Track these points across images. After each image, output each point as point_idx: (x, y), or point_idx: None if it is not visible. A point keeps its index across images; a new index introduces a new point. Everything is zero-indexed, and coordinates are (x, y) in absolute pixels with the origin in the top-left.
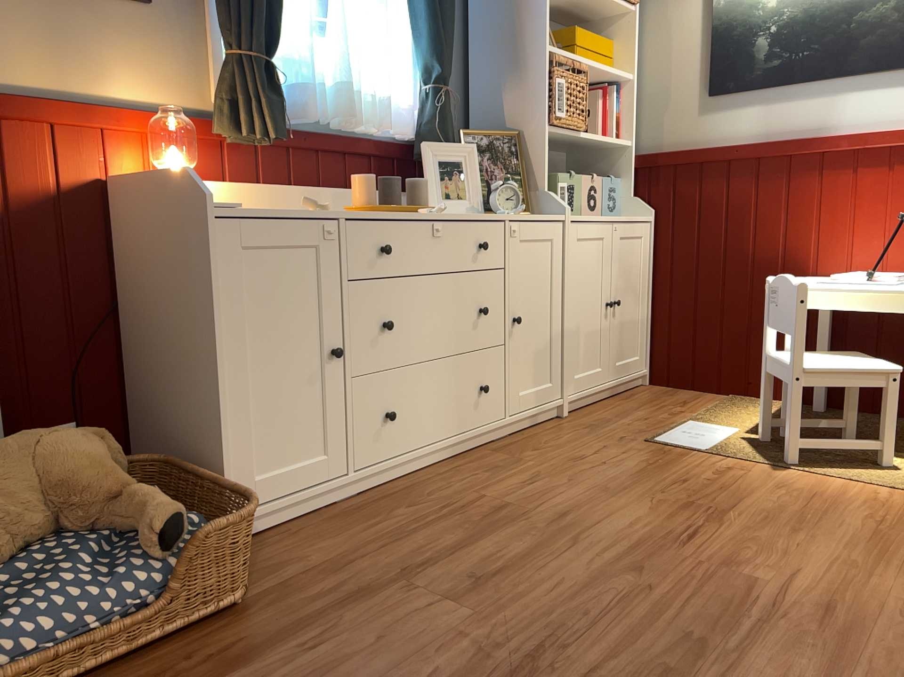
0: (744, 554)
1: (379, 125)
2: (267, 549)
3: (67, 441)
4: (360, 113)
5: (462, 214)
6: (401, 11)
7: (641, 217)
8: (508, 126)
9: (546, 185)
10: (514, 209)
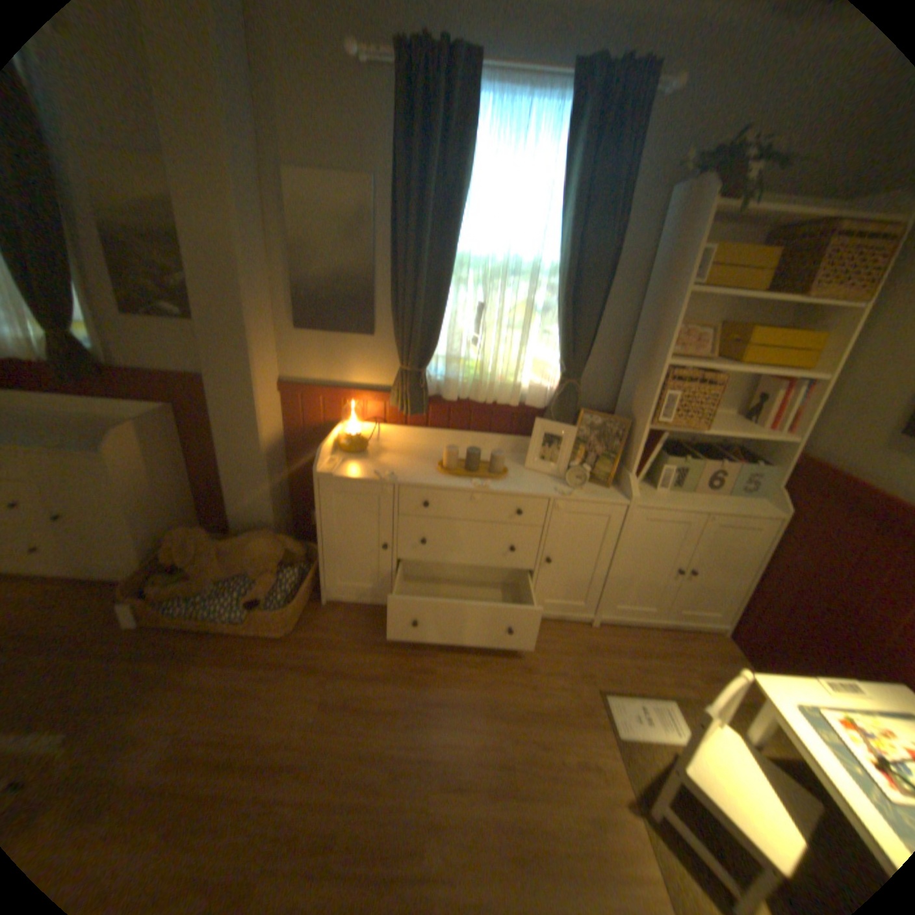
0: (455, 839)
1: (508, 403)
2: (330, 616)
3: (259, 547)
4: (502, 392)
5: (509, 489)
6: (551, 322)
7: (777, 513)
8: (631, 412)
9: (639, 470)
10: (579, 488)
